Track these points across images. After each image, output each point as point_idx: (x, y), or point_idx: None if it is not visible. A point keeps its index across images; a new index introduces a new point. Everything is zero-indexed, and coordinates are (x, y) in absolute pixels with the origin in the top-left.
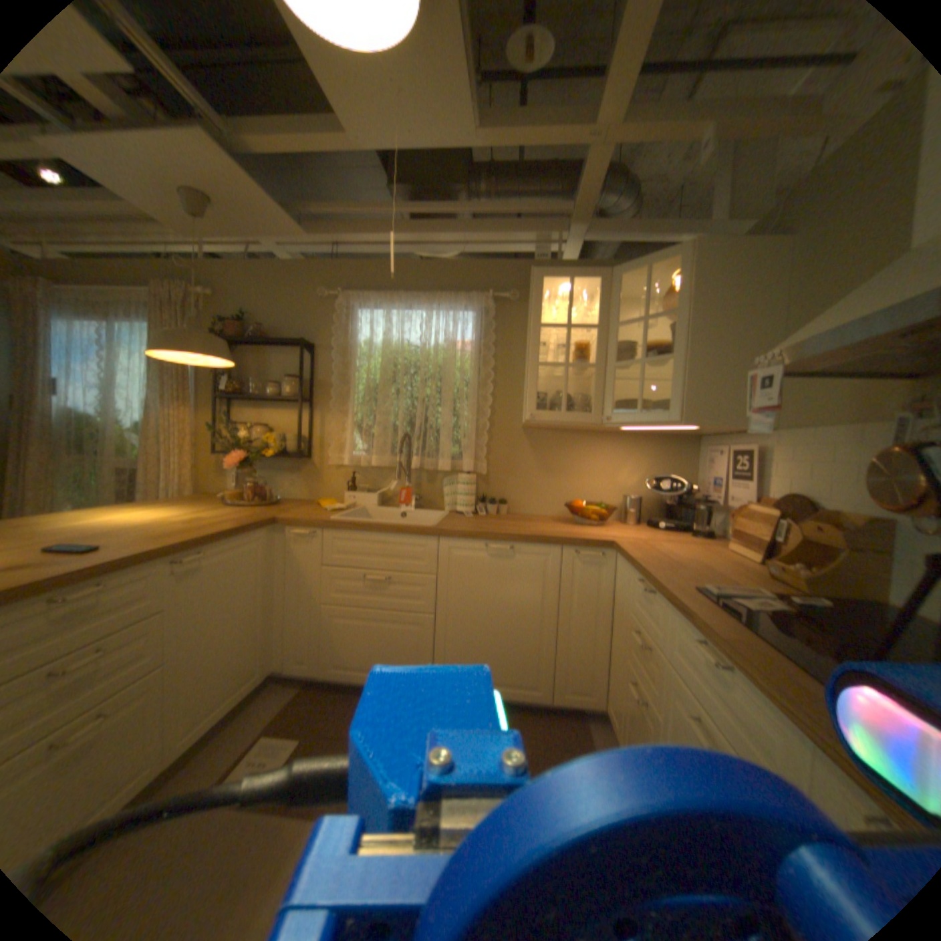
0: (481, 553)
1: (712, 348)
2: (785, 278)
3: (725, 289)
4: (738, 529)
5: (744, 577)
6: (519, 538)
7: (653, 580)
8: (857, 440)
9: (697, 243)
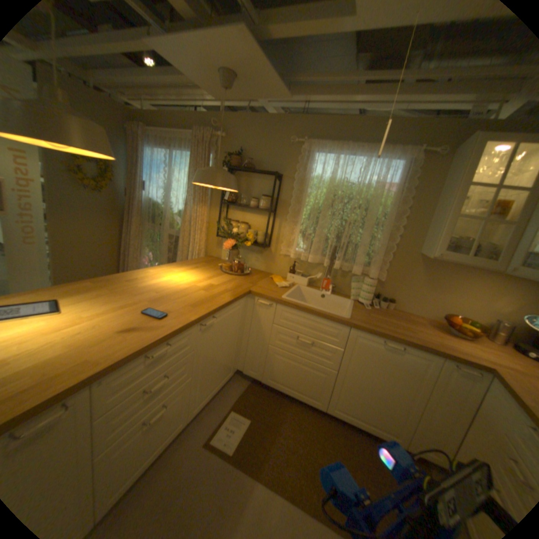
0: (381, 346)
1: None
2: None
3: None
4: None
5: None
6: (413, 345)
7: None
8: None
9: None
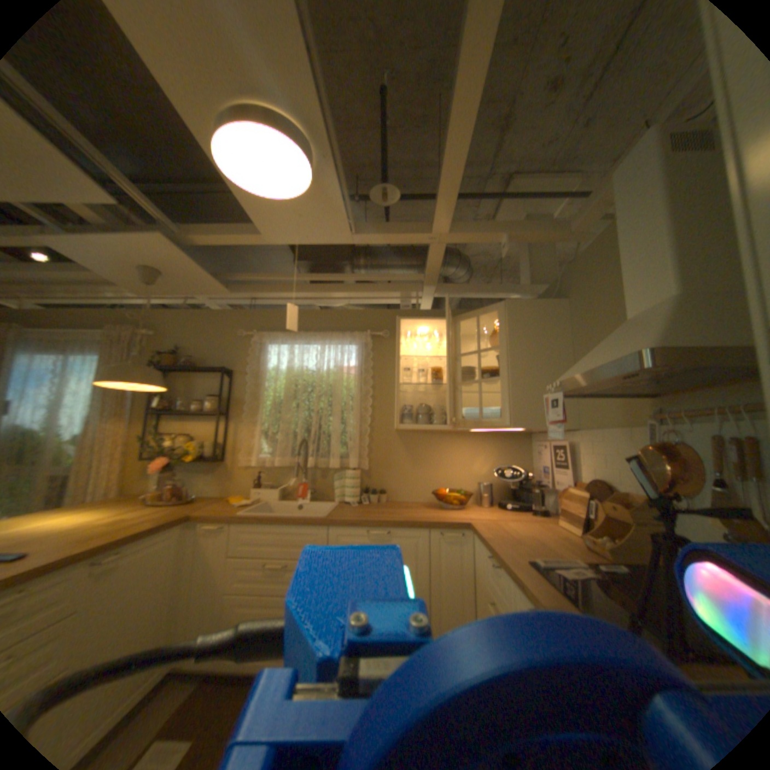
0: (364, 538)
1: (525, 372)
2: (567, 325)
3: (529, 332)
4: (563, 508)
5: (567, 549)
6: (394, 524)
7: (497, 556)
8: (629, 439)
9: (507, 303)
